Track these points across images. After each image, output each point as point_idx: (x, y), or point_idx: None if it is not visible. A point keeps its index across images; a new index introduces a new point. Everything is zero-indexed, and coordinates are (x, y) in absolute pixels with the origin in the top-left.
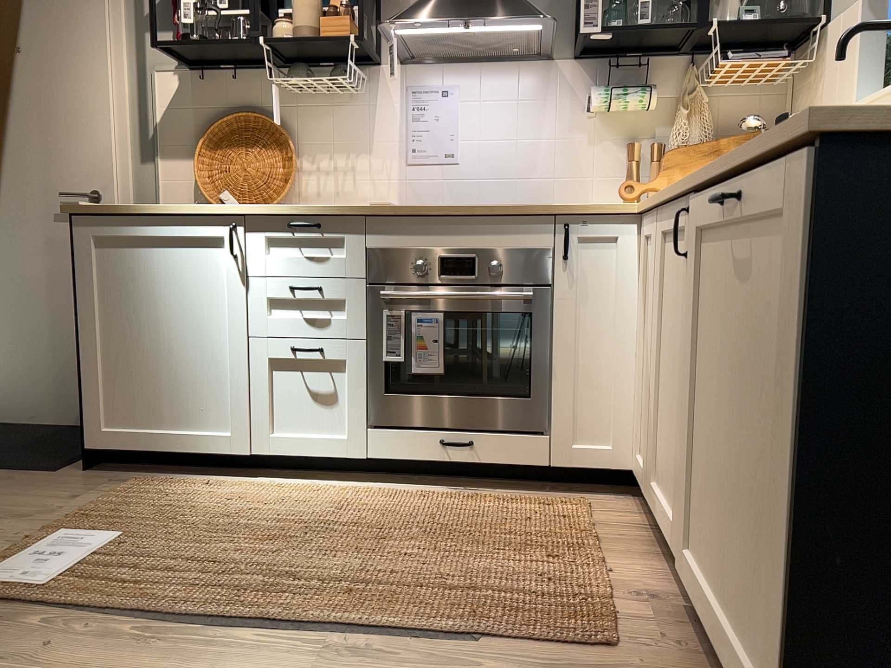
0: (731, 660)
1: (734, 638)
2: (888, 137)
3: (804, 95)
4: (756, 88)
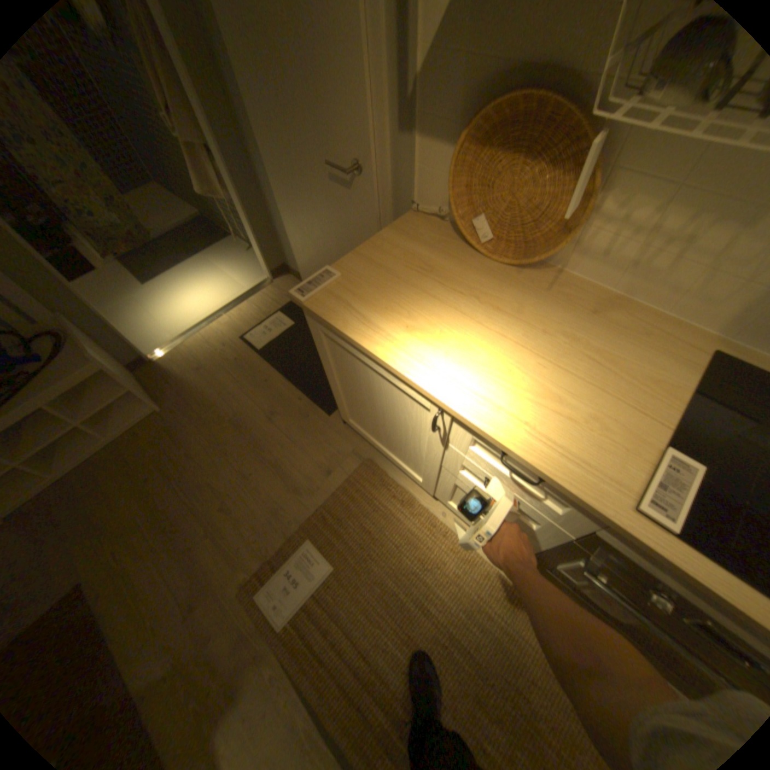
0: None
1: None
2: None
3: None
4: None
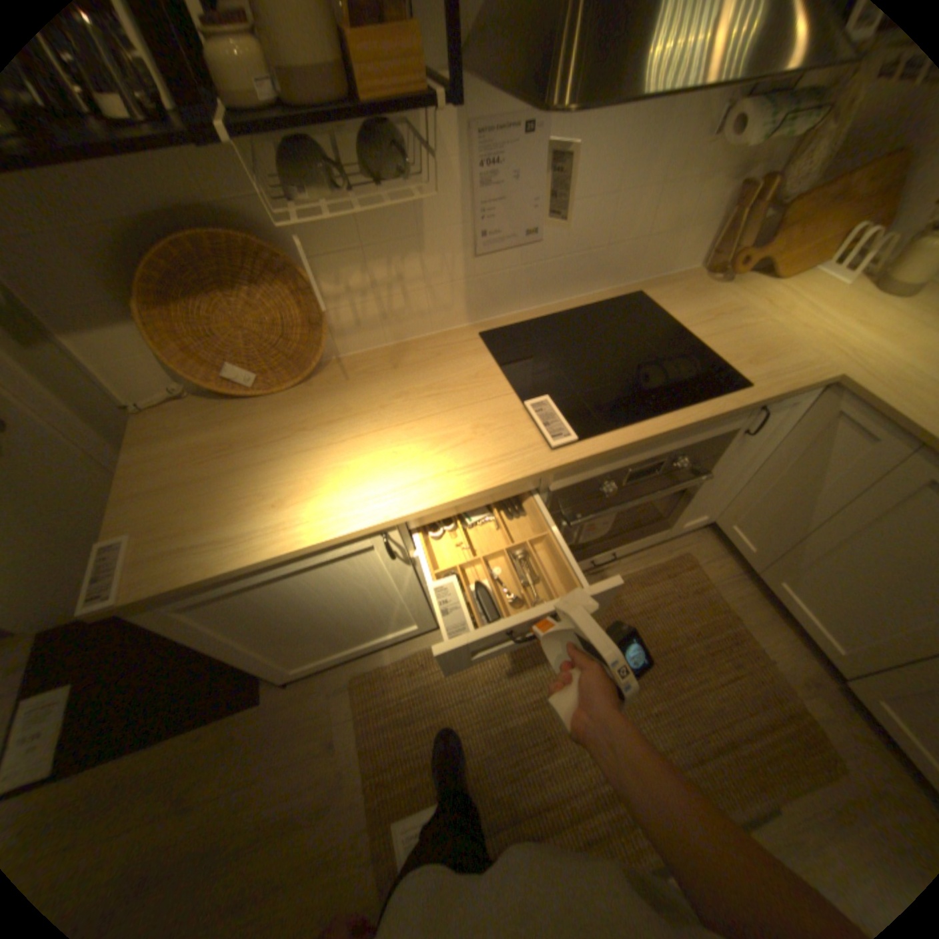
0: None
1: None
2: None
3: None
4: None
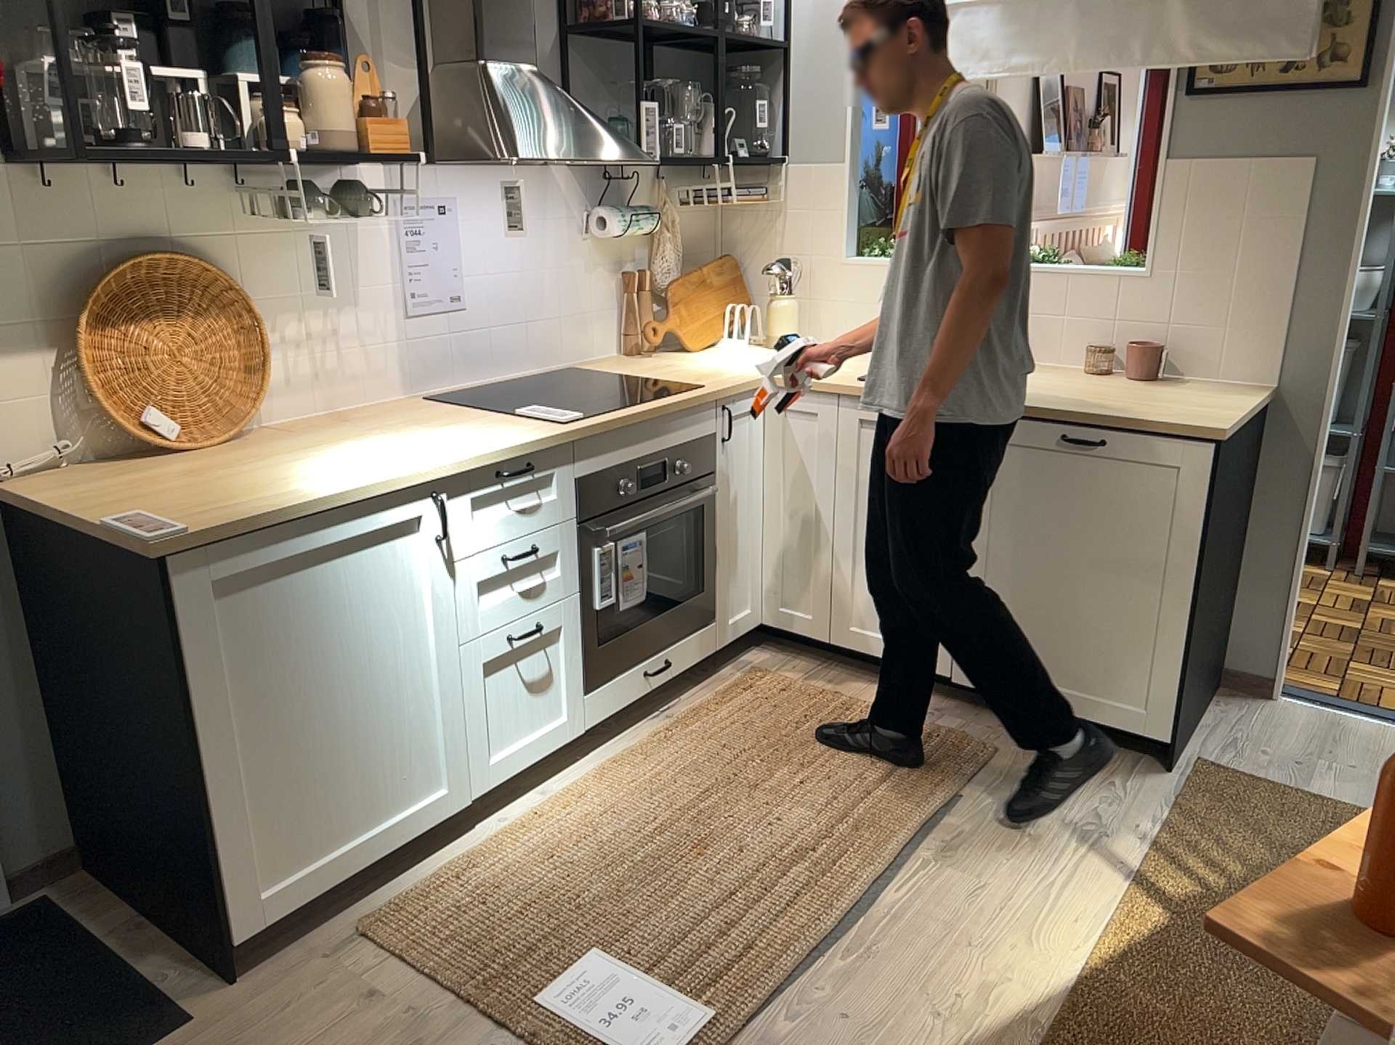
0: (1075, 711)
1: (1077, 698)
2: (1231, 435)
3: (756, 220)
4: (709, 205)
